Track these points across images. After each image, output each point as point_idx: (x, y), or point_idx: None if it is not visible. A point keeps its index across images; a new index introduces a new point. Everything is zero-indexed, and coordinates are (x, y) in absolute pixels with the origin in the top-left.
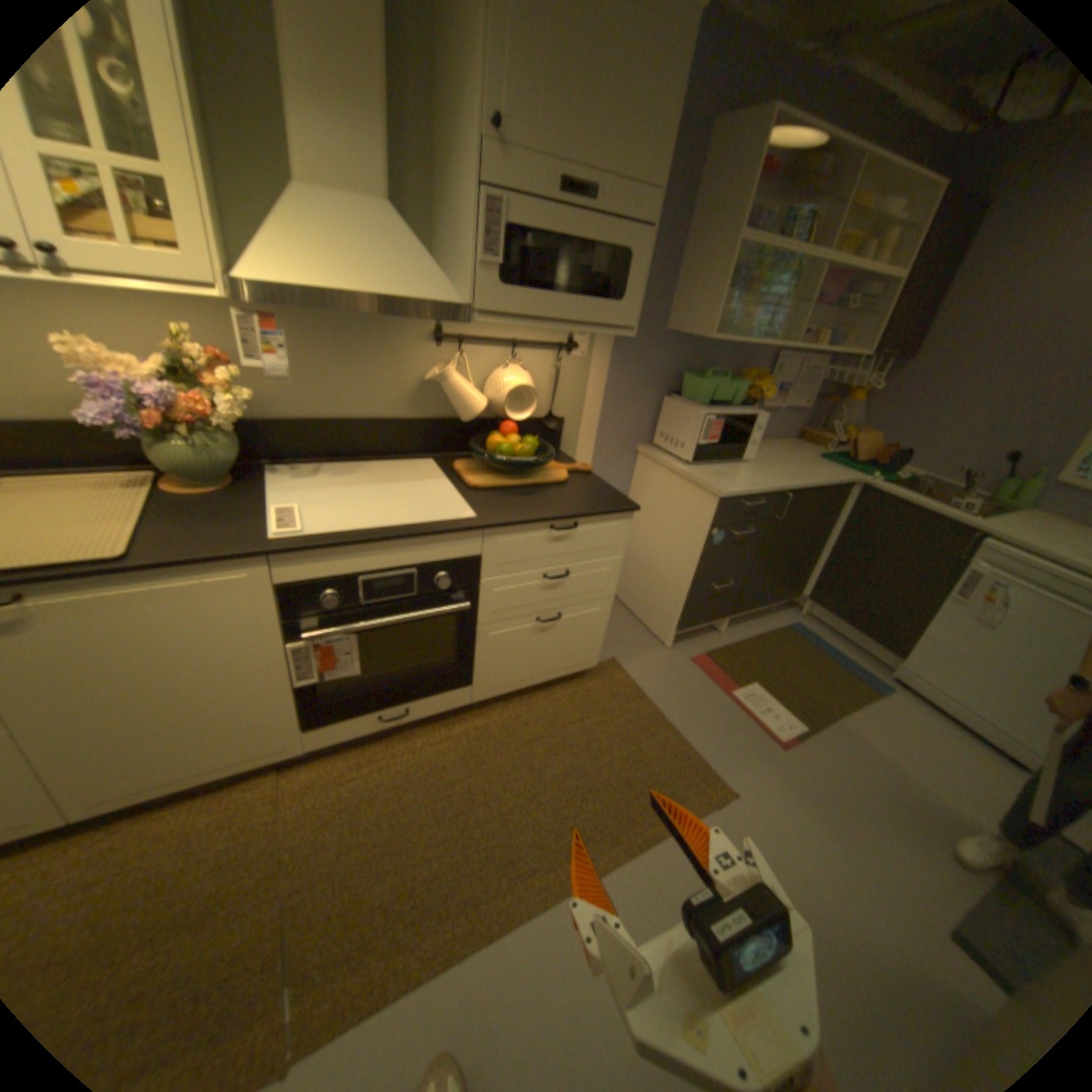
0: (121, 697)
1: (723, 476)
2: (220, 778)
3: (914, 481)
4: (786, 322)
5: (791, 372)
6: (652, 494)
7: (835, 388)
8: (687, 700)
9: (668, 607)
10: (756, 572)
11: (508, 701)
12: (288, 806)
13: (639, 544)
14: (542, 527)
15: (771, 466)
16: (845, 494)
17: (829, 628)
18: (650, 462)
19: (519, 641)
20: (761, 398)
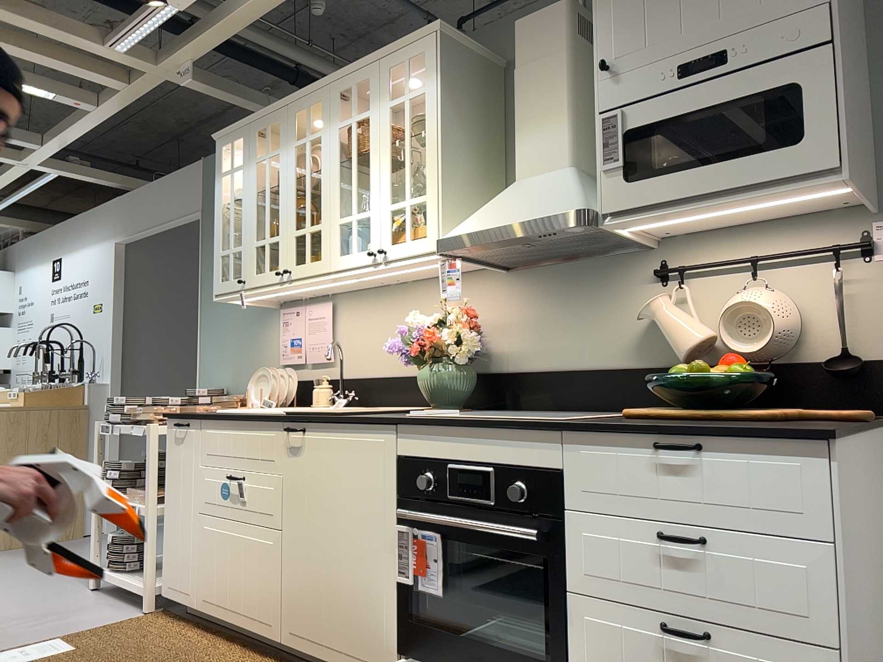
0: (317, 530)
1: None
2: None
3: None
4: None
5: None
6: None
7: None
8: None
9: None
10: None
11: None
12: None
13: None
14: (642, 442)
15: None
16: None
17: None
18: None
19: (637, 661)
20: None
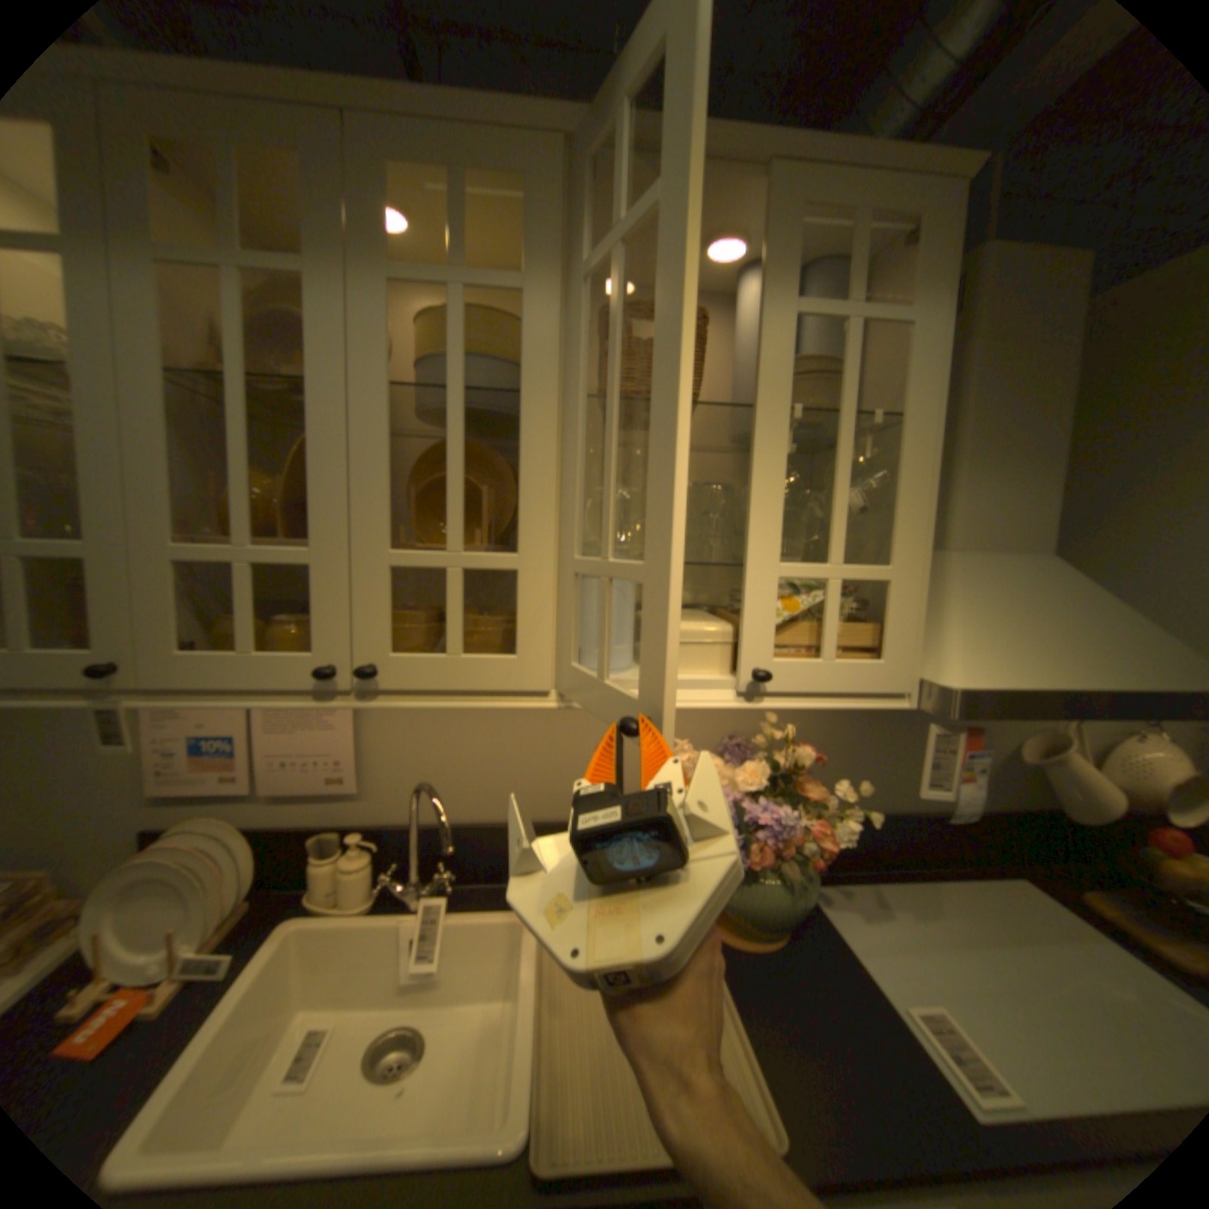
0: None
1: None
2: None
3: None
4: None
5: None
6: None
7: None
8: None
9: None
10: None
11: None
12: None
13: None
14: None
15: None
16: None
17: None
18: None
19: None
20: None
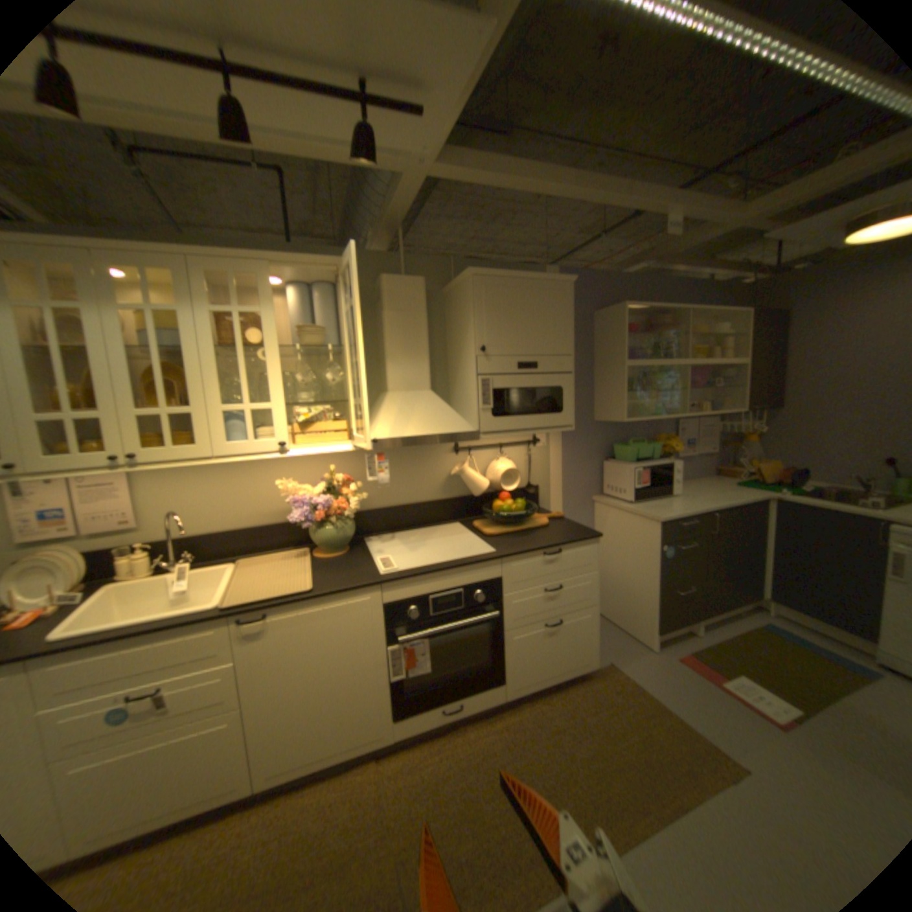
0: (295, 687)
1: (660, 508)
2: (339, 763)
3: (821, 492)
4: (675, 403)
5: (692, 431)
6: (611, 529)
7: (732, 437)
8: (683, 694)
9: (646, 617)
10: (712, 580)
11: (533, 702)
12: (385, 787)
13: (611, 569)
14: (538, 554)
15: (697, 497)
16: (765, 510)
17: (801, 626)
18: (604, 506)
19: (534, 645)
20: (675, 452)
